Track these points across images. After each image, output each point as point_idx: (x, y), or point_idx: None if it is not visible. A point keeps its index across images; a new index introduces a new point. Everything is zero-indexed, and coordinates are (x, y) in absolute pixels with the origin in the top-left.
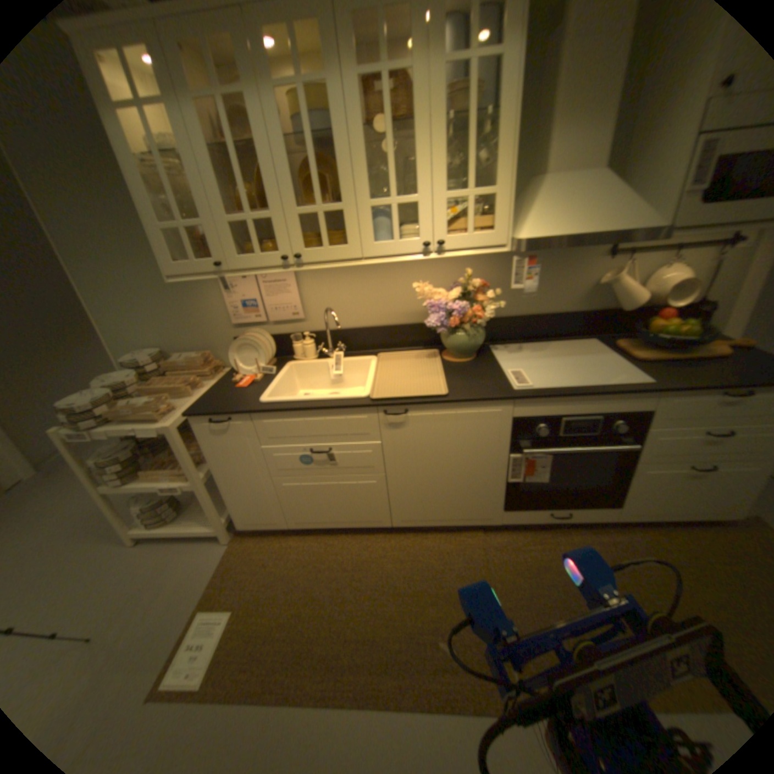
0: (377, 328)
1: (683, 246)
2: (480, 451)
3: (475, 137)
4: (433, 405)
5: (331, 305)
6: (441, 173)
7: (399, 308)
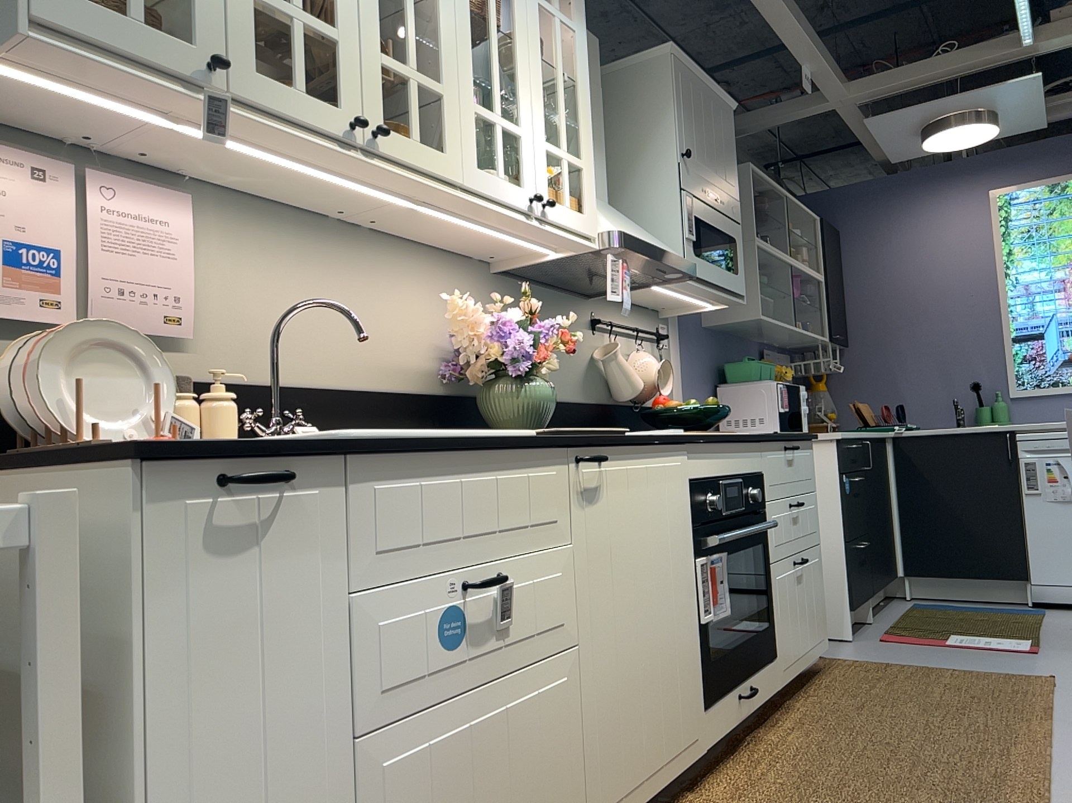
0: (345, 390)
1: (636, 334)
2: (673, 553)
3: (564, 94)
4: (628, 443)
5: (255, 316)
6: (540, 114)
7: (383, 352)
